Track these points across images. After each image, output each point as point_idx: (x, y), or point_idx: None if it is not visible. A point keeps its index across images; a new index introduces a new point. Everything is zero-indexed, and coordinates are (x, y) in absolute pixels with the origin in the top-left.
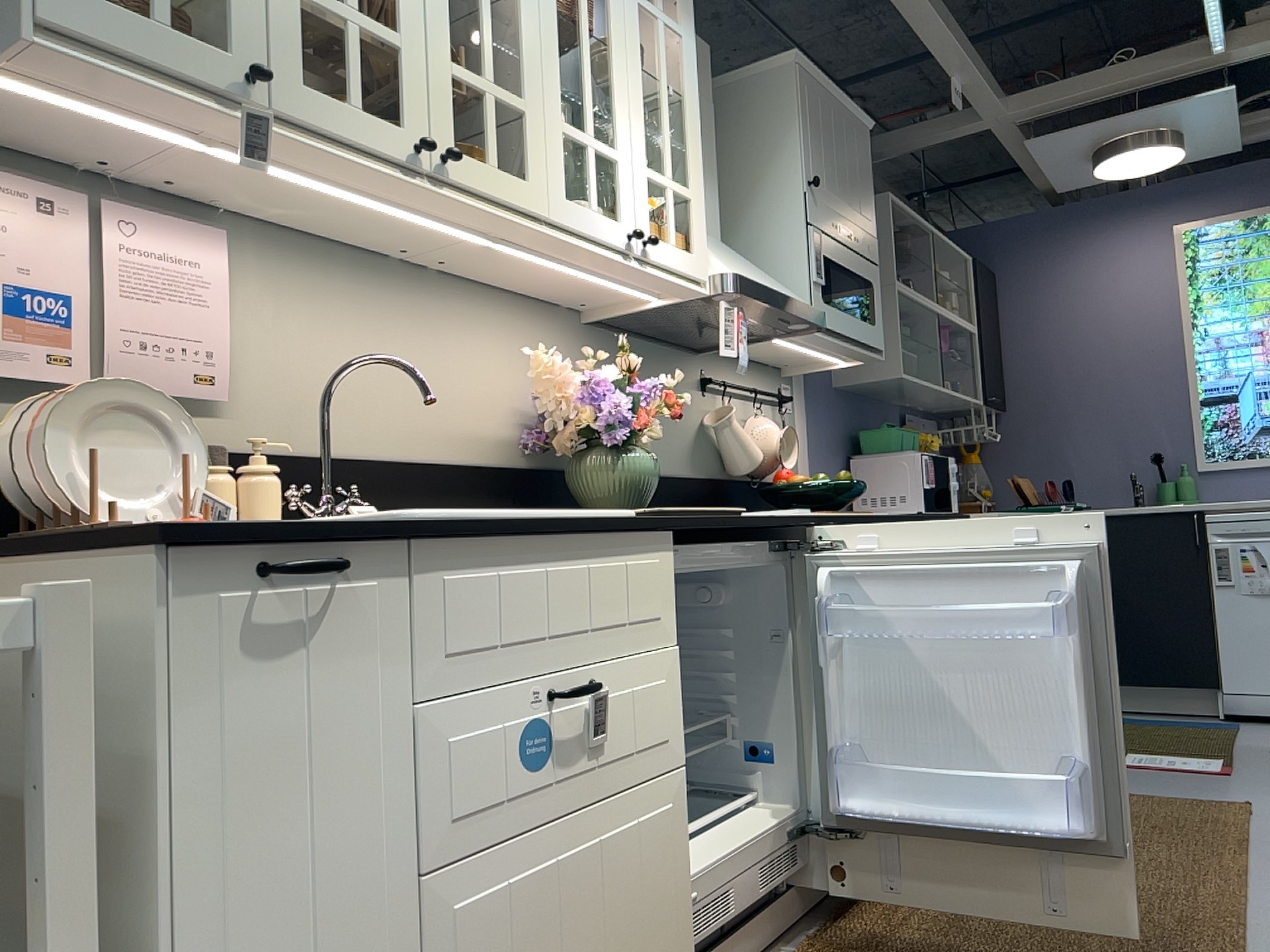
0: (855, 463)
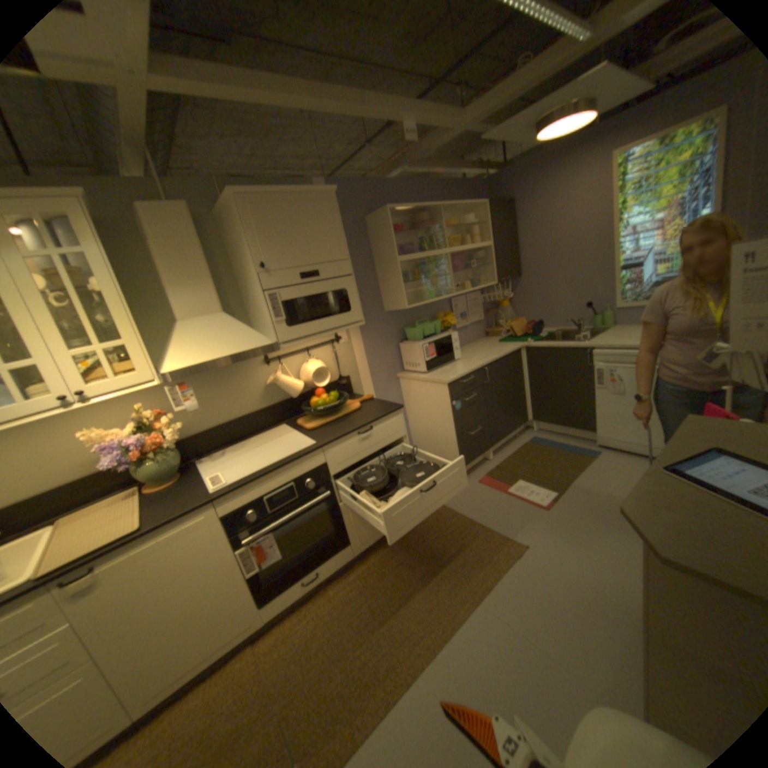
0: (400, 345)
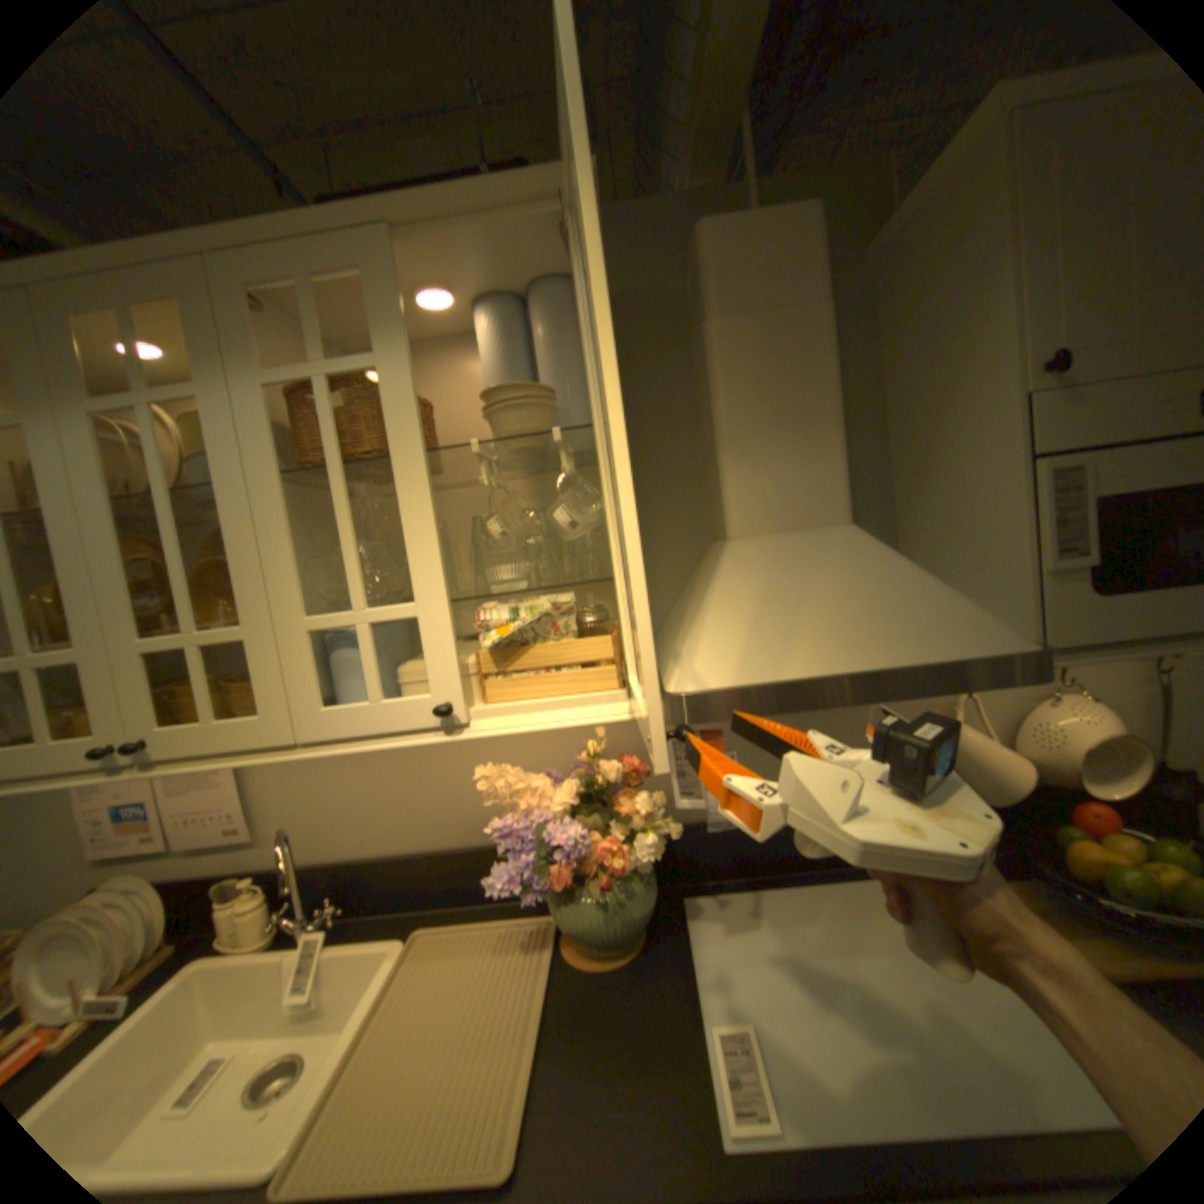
0: None
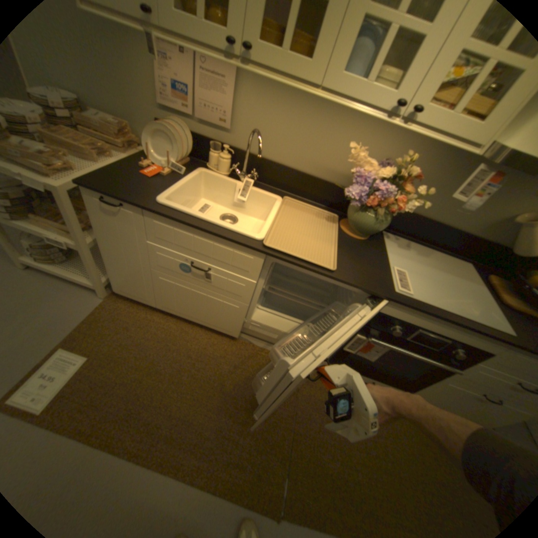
0: None
